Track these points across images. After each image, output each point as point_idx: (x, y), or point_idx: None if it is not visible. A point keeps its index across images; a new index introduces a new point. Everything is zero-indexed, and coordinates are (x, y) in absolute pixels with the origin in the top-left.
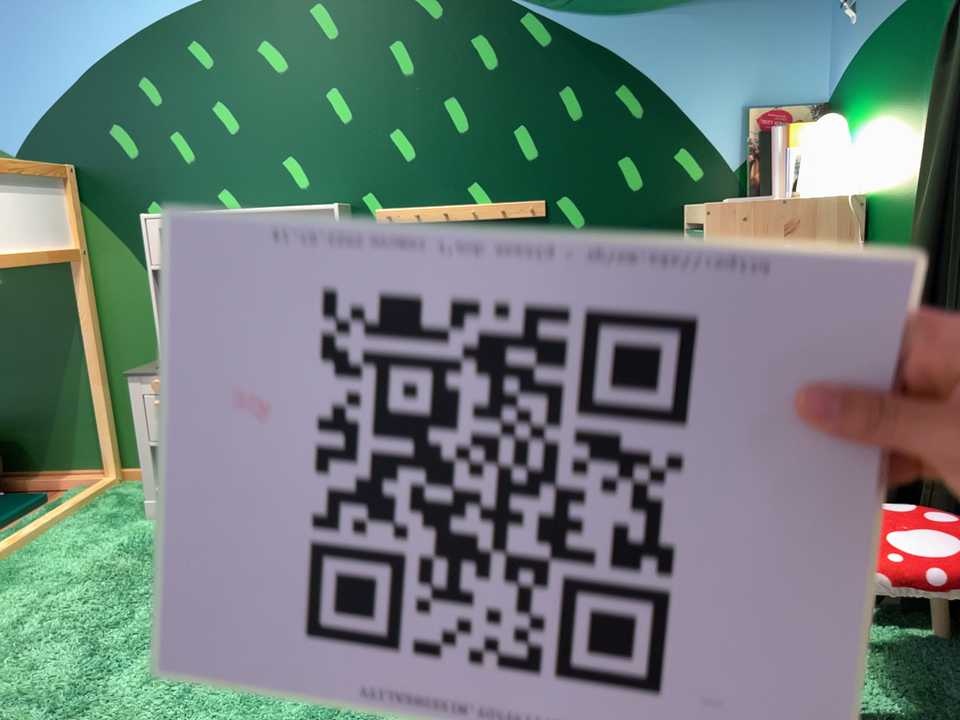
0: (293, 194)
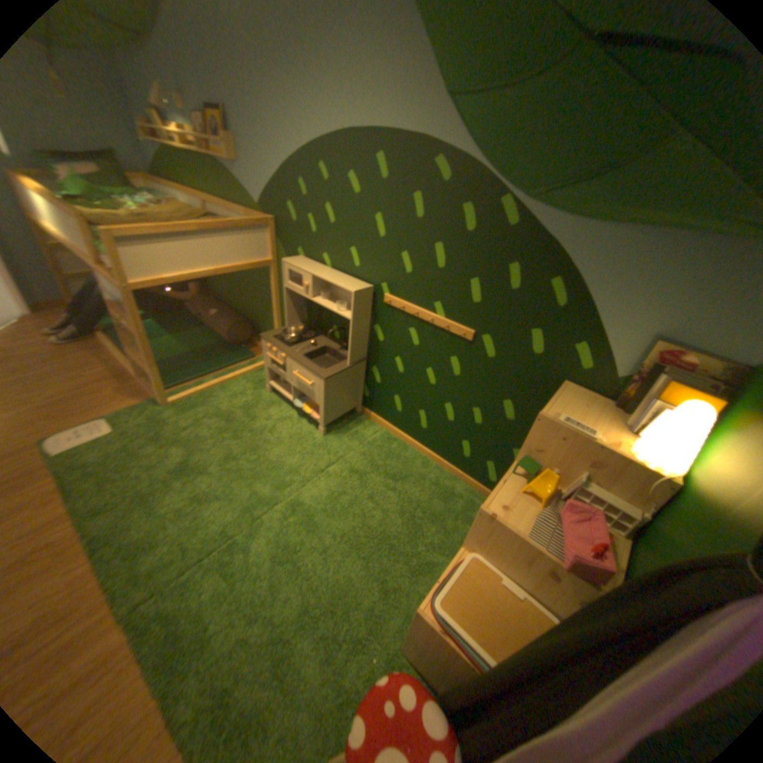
0: (352, 269)
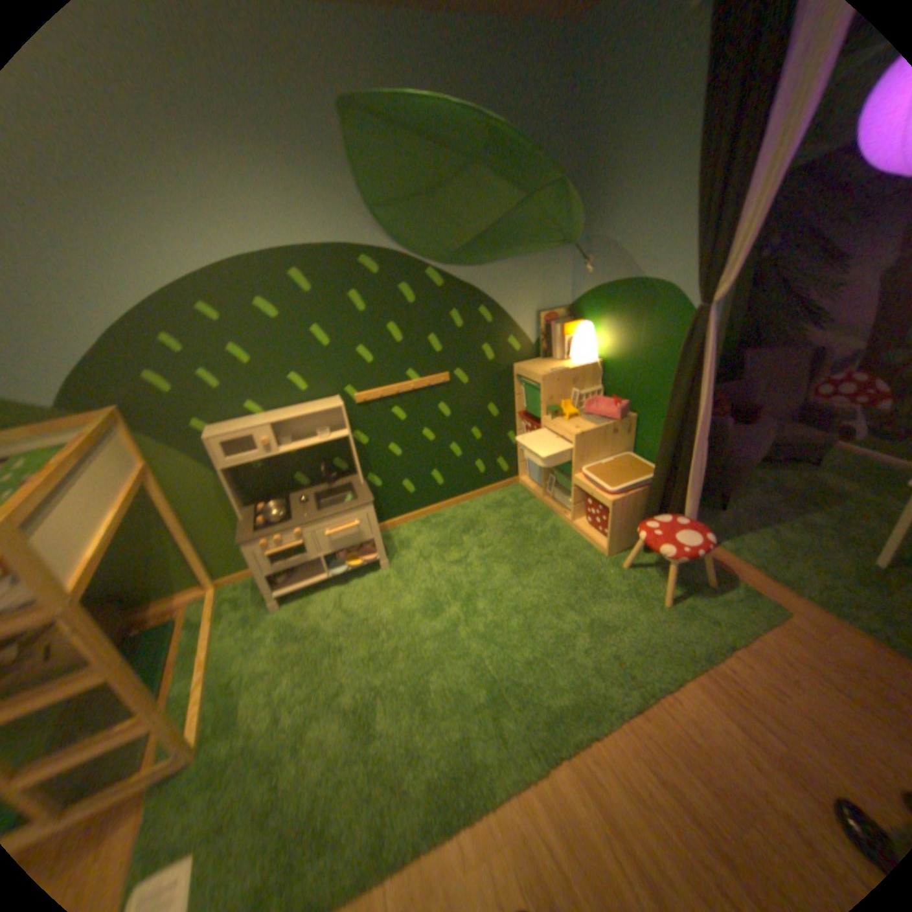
0: (299, 395)
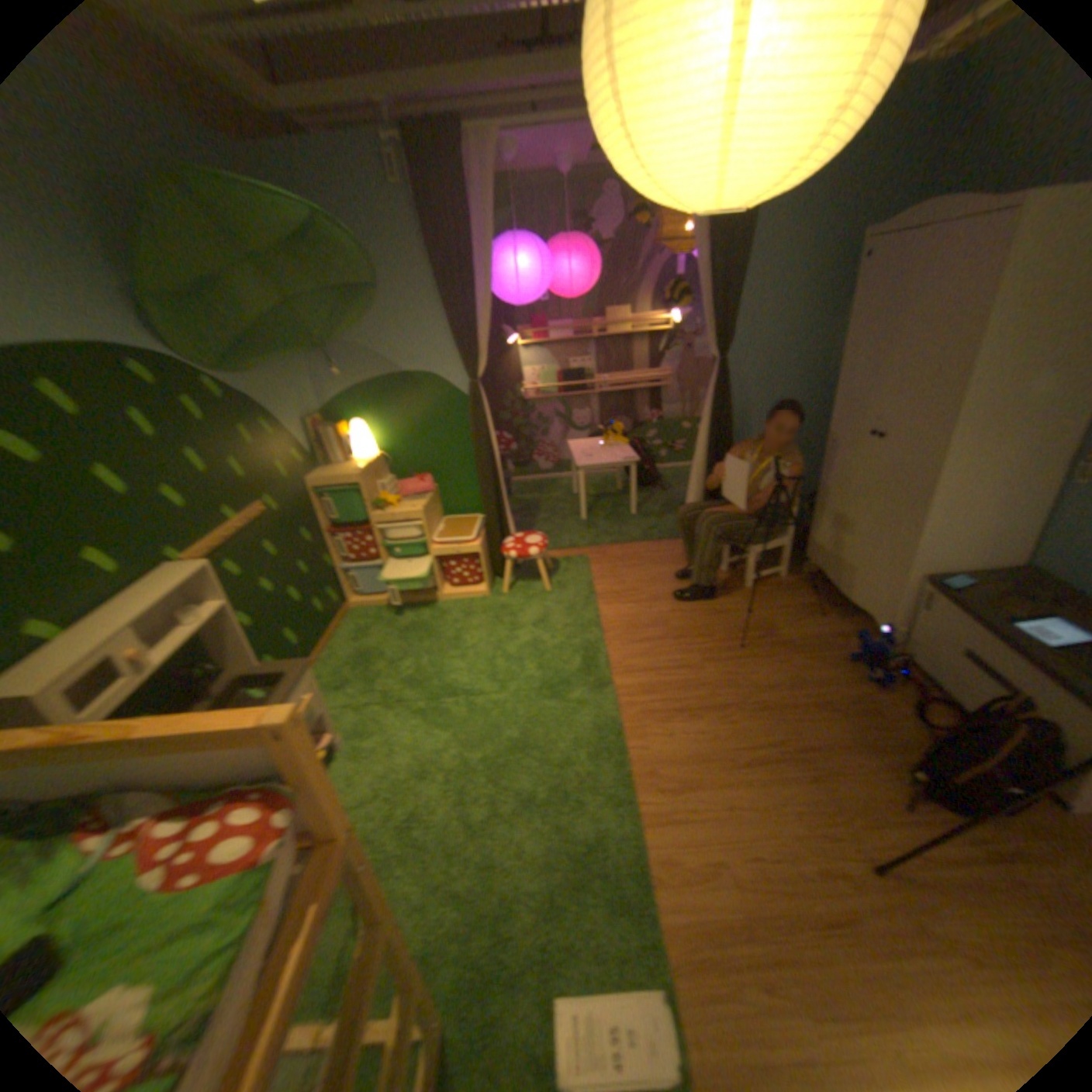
0: (103, 583)
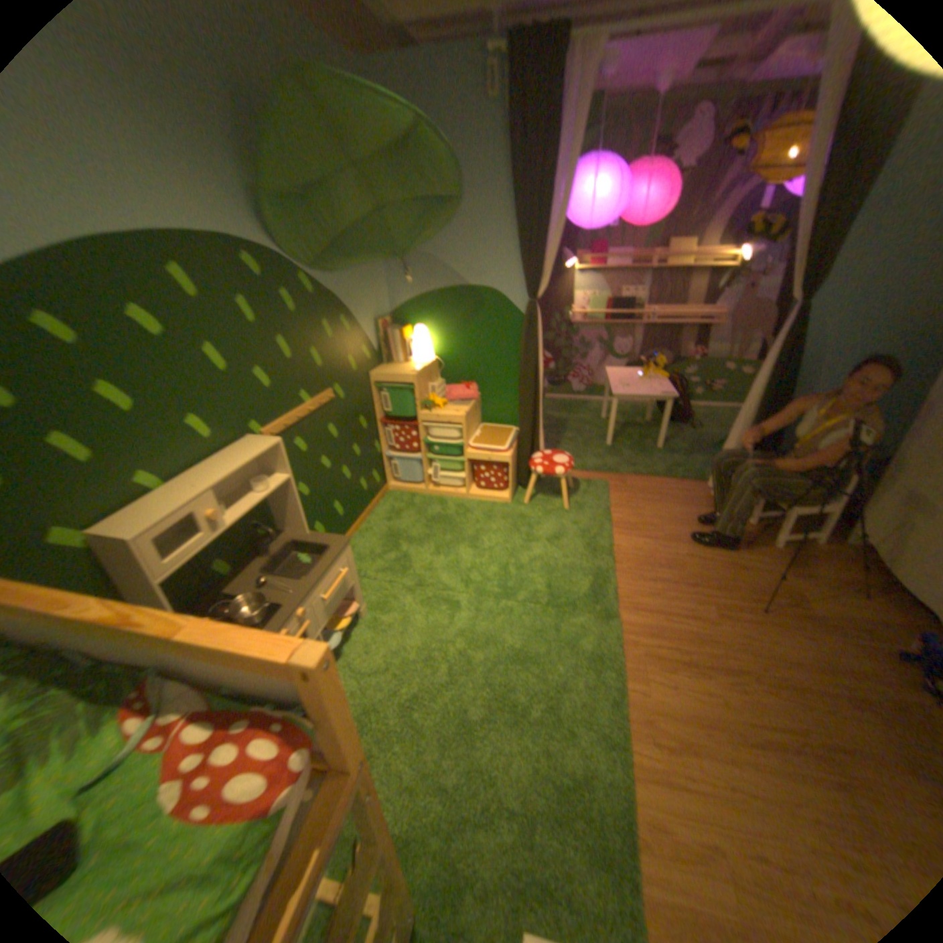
0: (200, 446)
